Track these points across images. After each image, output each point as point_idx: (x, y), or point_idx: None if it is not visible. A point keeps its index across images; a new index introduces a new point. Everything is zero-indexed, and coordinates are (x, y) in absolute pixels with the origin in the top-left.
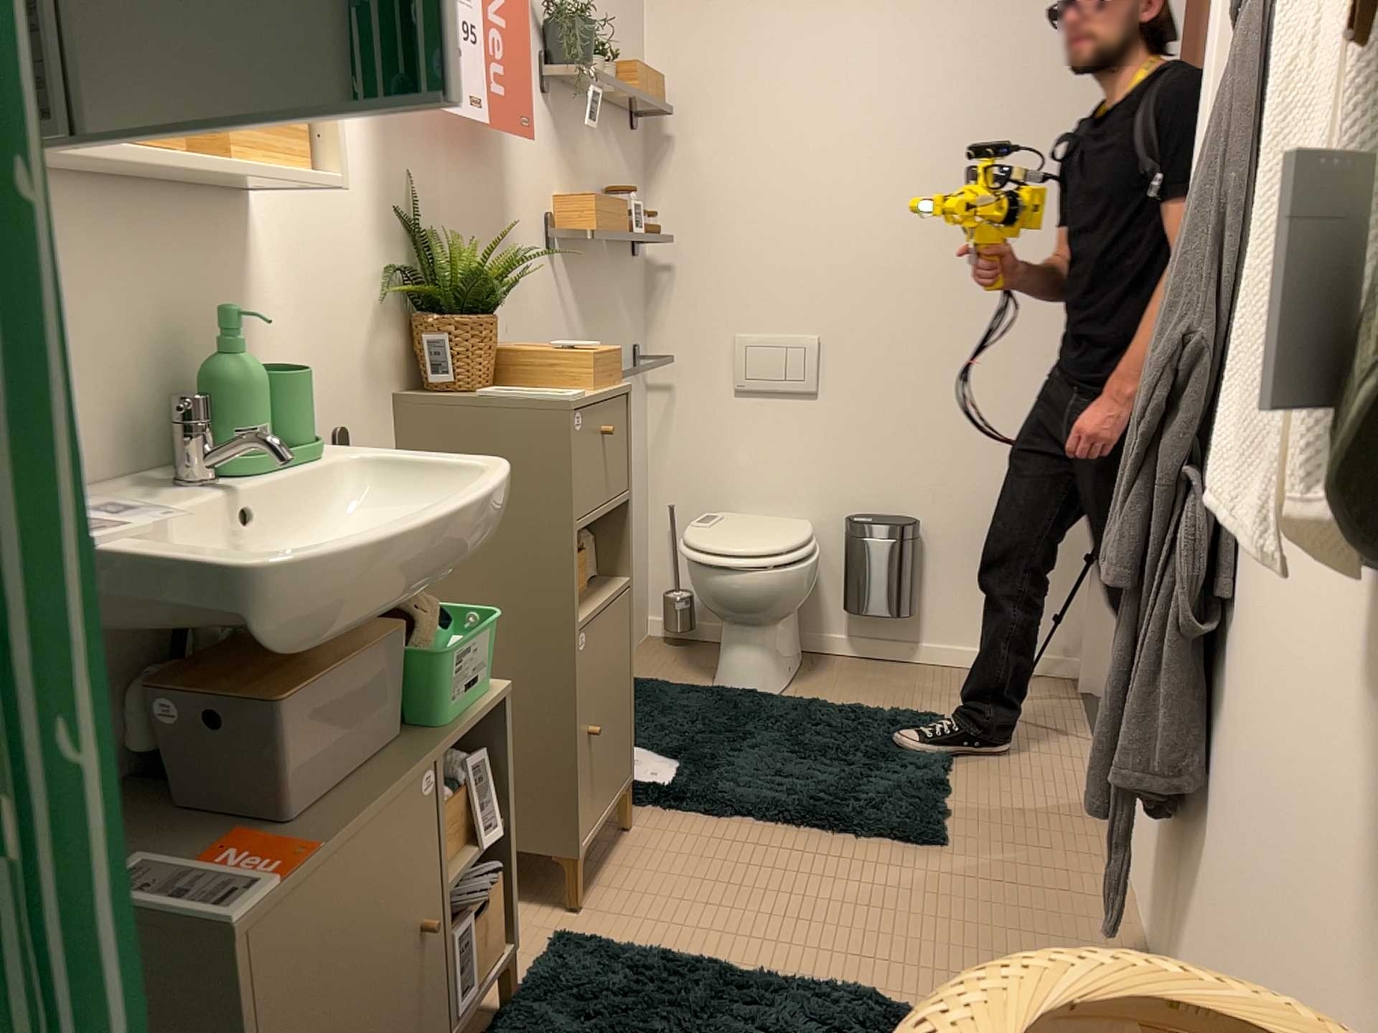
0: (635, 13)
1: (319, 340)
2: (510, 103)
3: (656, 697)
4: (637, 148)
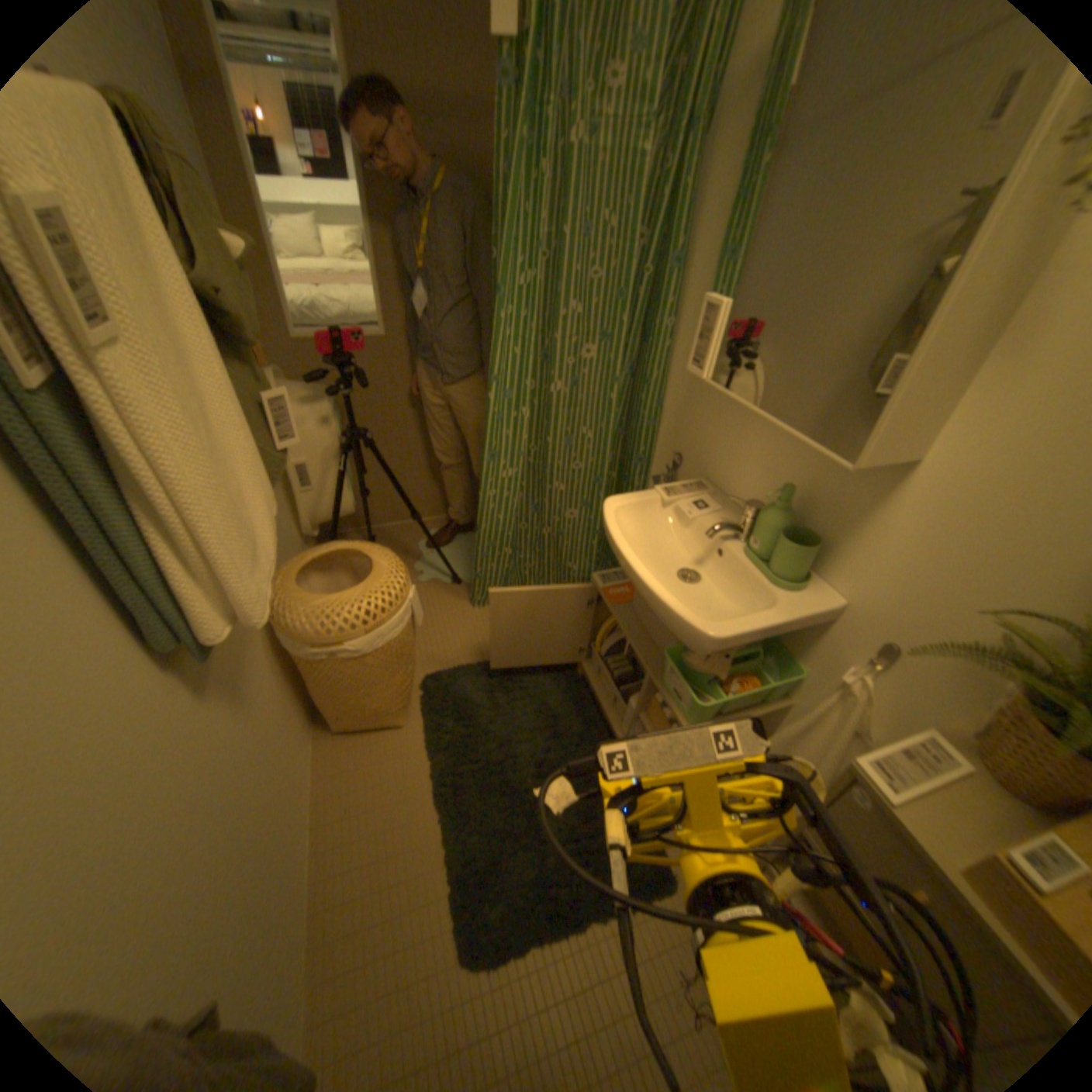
0: None
1: (922, 584)
2: None
3: None
4: None
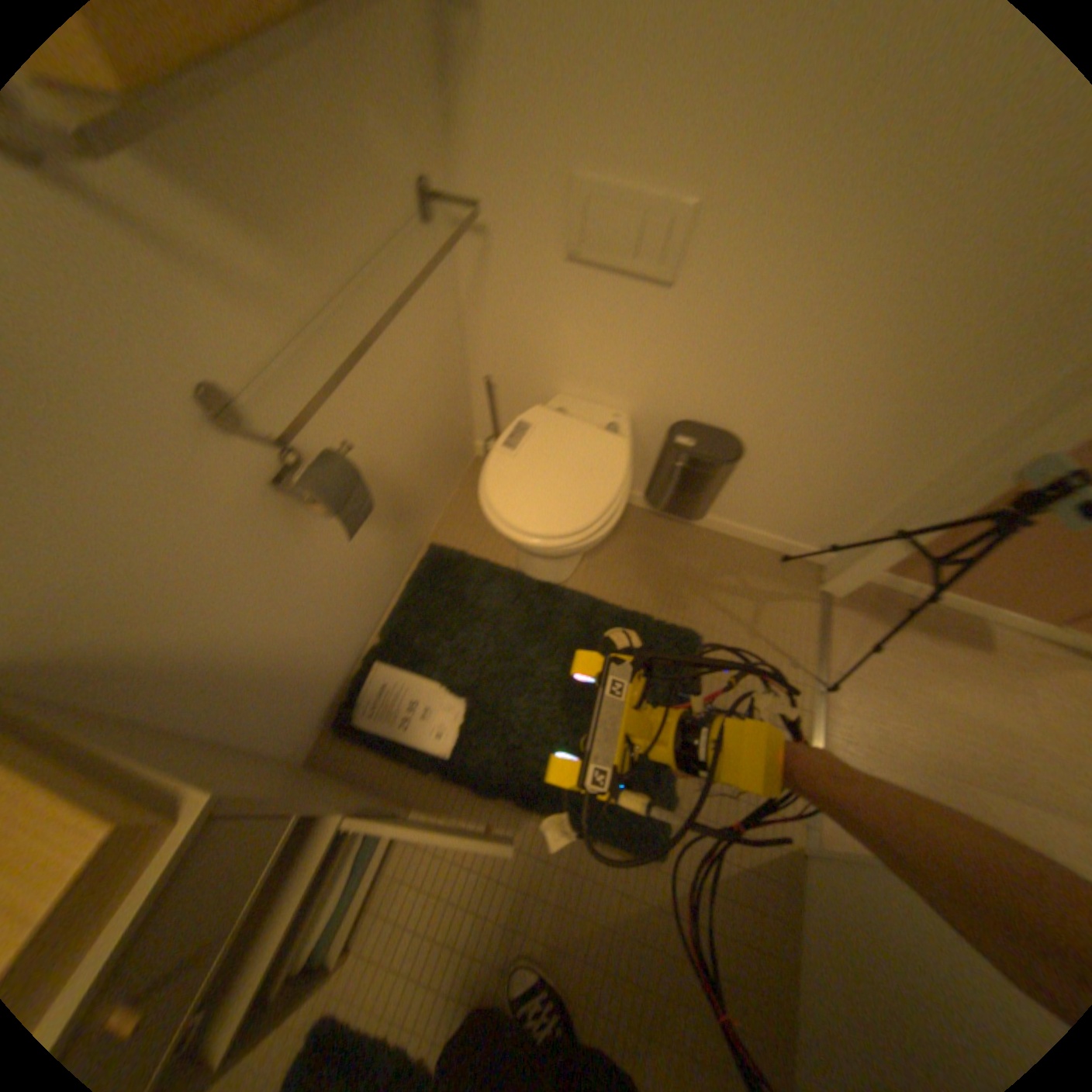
0: None
1: None
2: None
3: (459, 589)
4: None
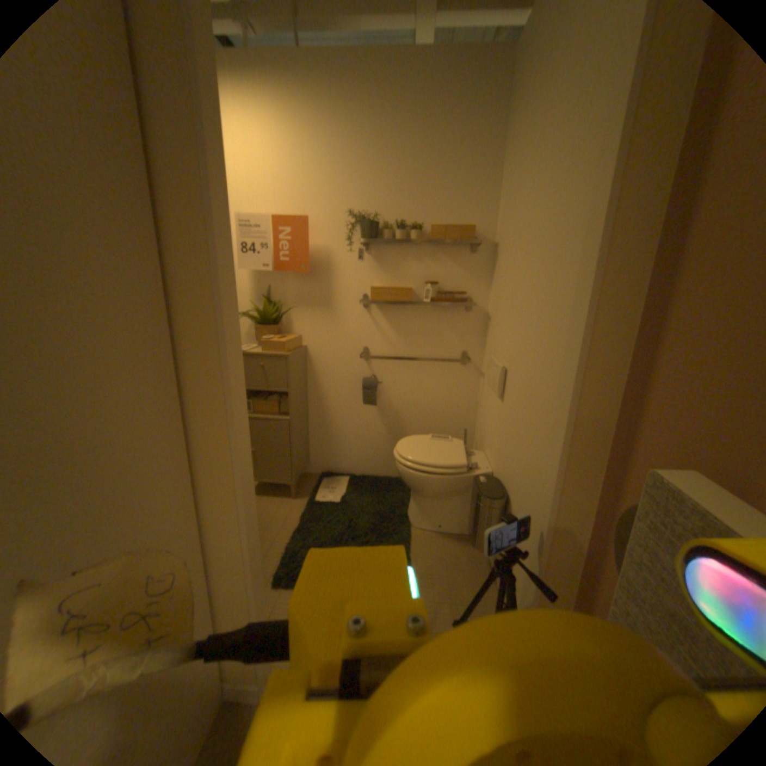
0: (487, 187)
1: None
2: (291, 259)
3: (390, 488)
4: (481, 255)
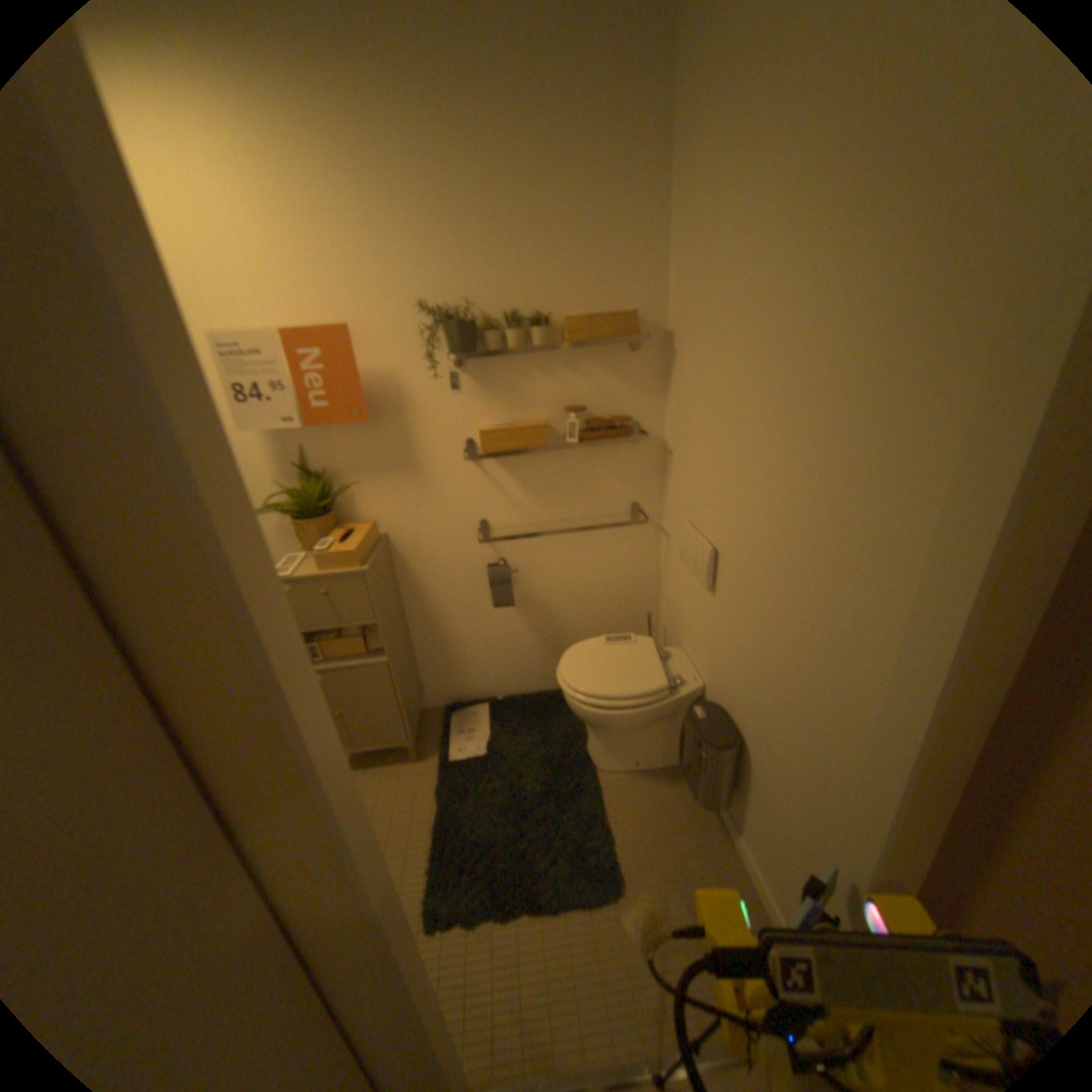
0: (645, 245)
1: None
2: (331, 406)
3: (551, 715)
4: (644, 358)
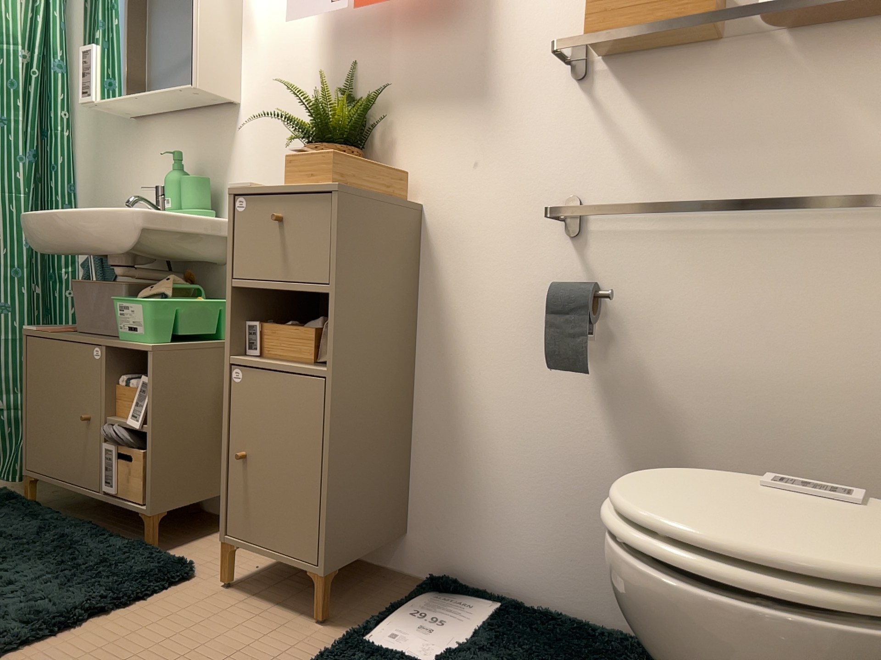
0: None
1: (271, 172)
2: None
3: None
4: None
